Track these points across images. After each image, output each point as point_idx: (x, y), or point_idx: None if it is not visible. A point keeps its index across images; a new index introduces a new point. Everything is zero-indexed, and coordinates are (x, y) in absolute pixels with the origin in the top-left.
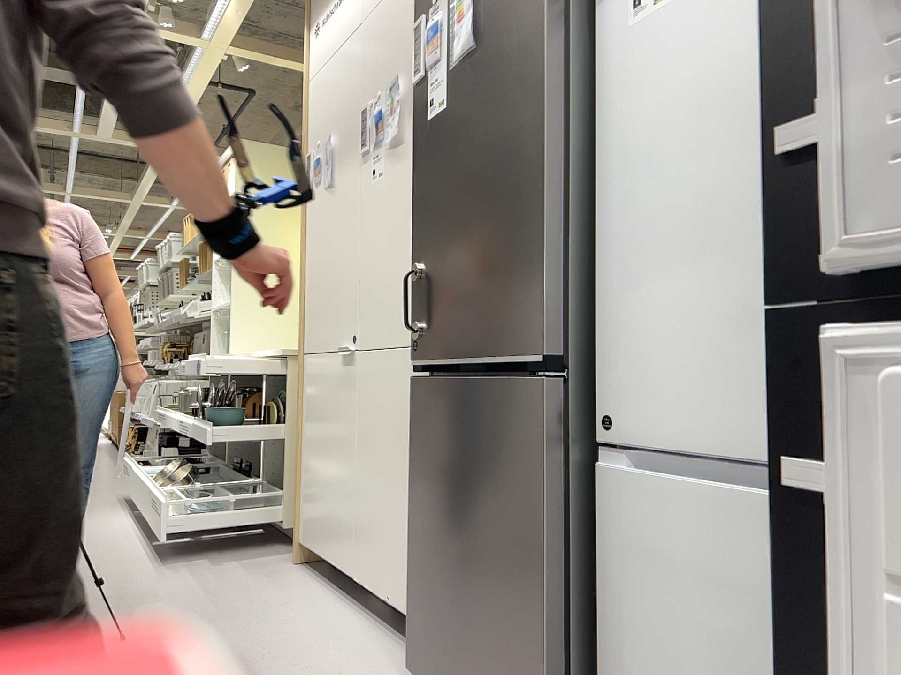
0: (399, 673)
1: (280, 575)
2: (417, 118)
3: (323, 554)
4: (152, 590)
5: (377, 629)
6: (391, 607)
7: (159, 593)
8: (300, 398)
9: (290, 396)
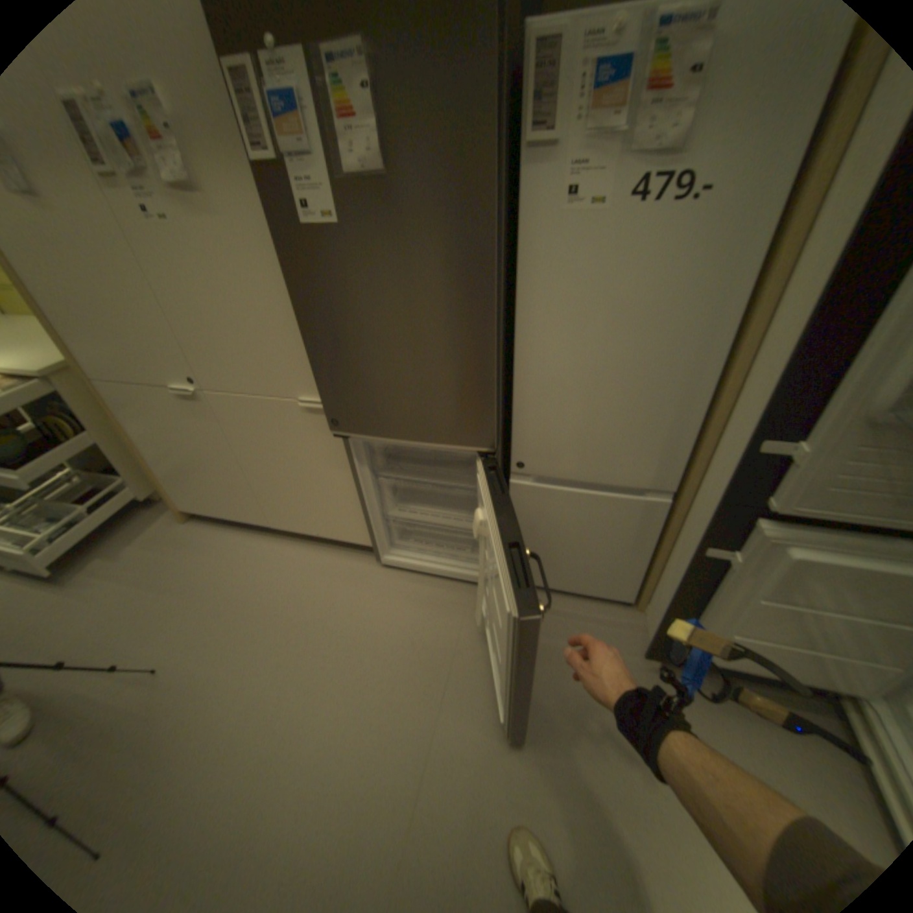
0: (358, 570)
1: (185, 538)
2: (273, 208)
3: (219, 515)
4: (94, 614)
5: (311, 546)
6: (321, 536)
7: (106, 612)
8: (113, 417)
9: (77, 406)
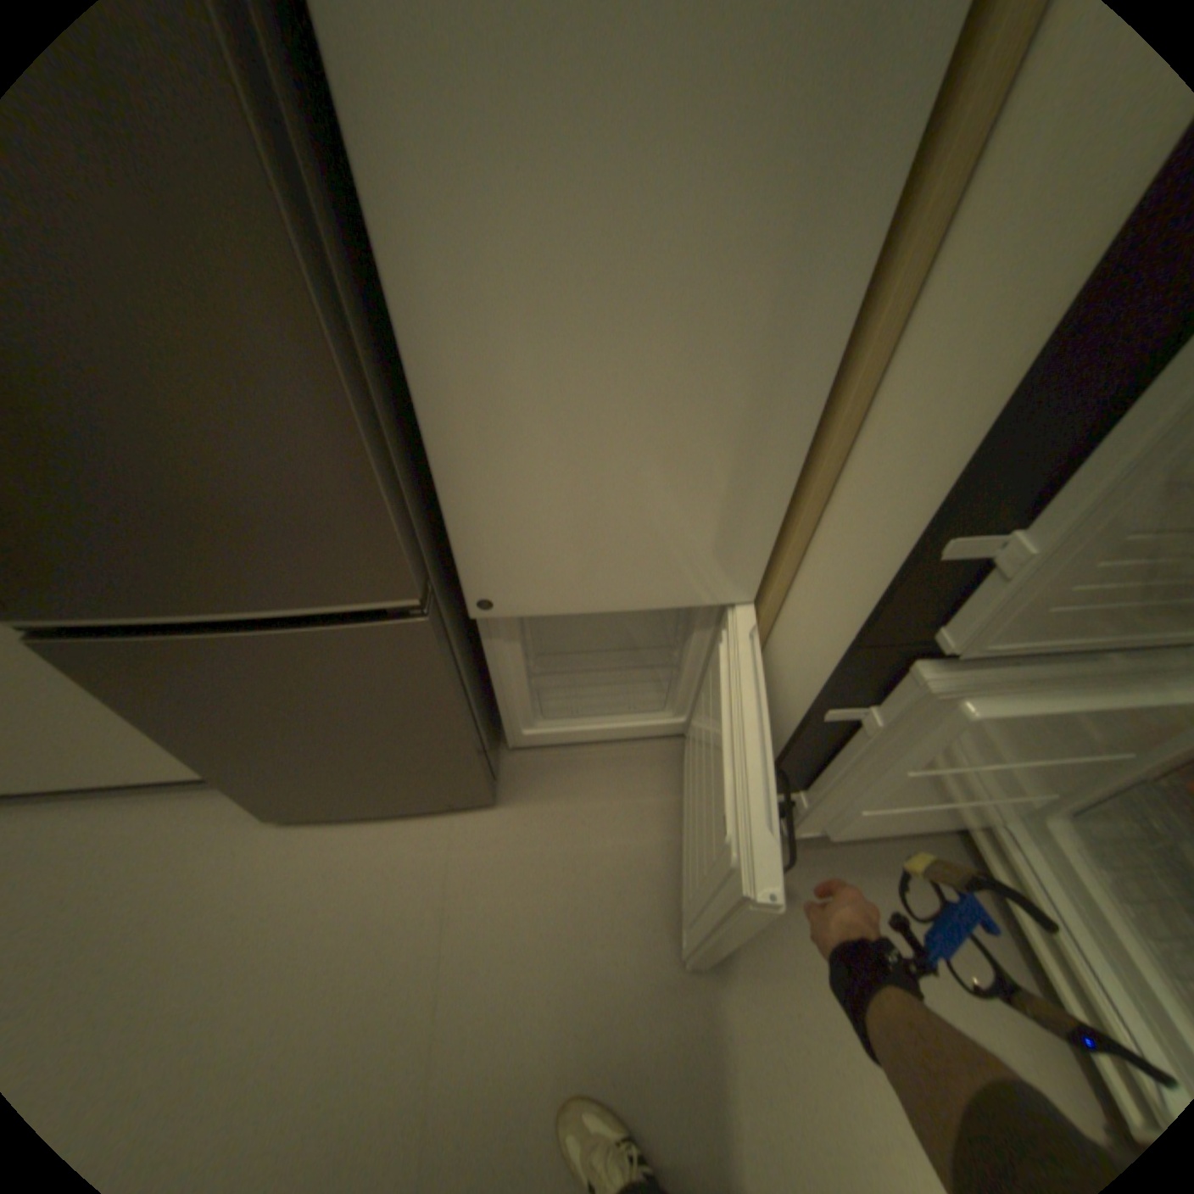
0: (234, 819)
1: None
2: None
3: None
4: None
5: (123, 798)
6: (135, 778)
7: None
8: None
9: None
